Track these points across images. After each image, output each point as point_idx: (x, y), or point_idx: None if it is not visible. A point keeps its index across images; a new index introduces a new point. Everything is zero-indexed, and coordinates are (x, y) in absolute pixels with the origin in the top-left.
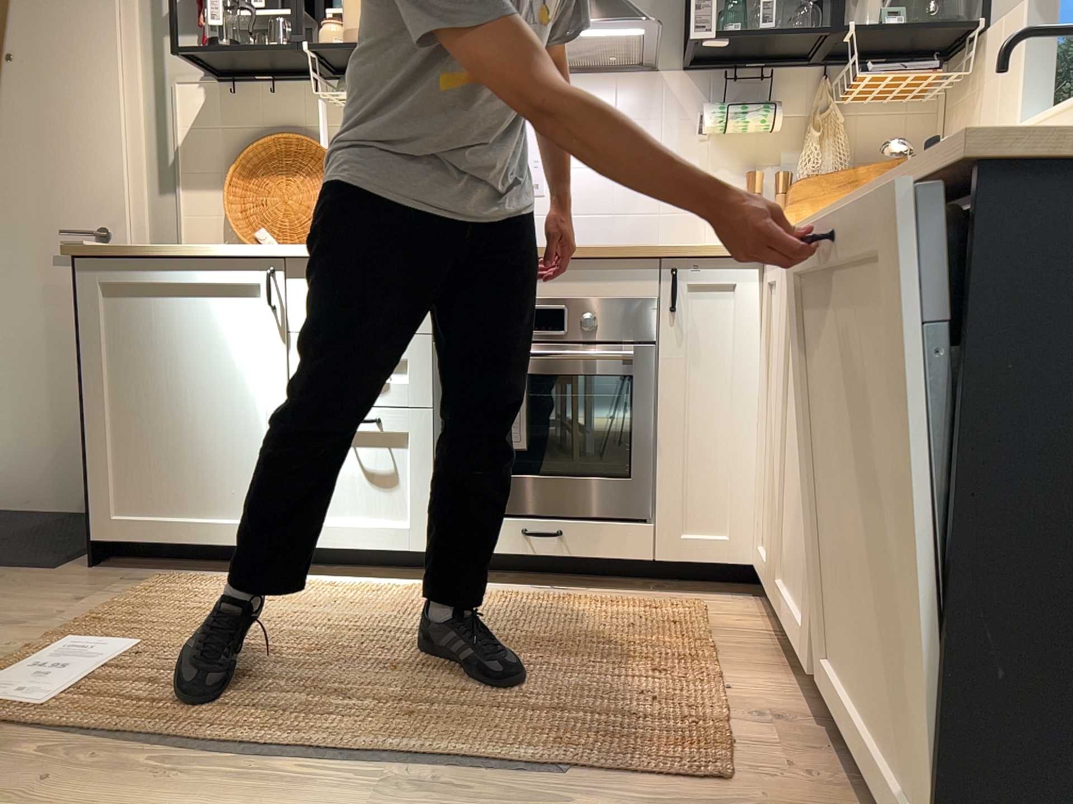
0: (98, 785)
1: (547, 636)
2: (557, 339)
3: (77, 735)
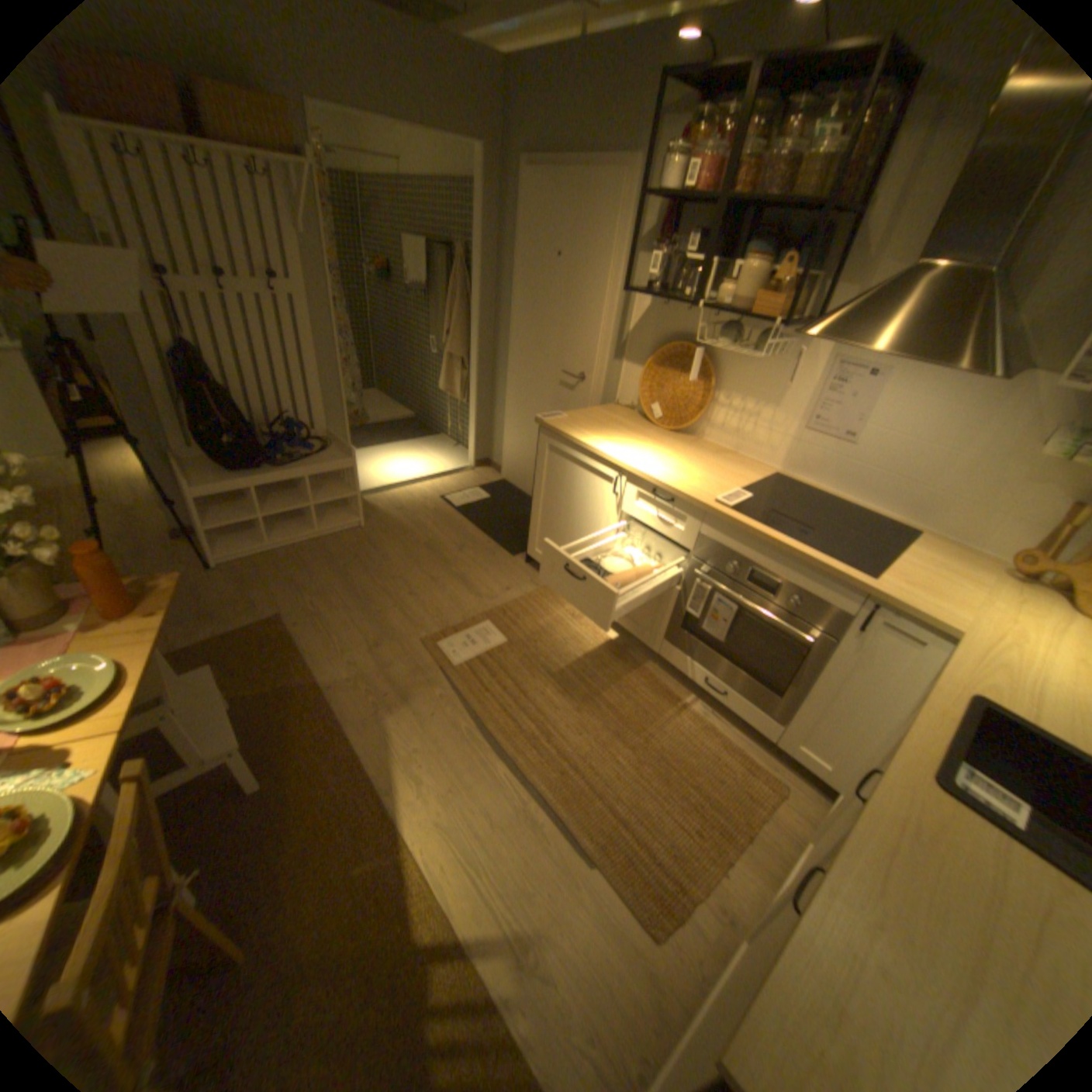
0: (447, 724)
1: (670, 753)
2: (770, 593)
3: (456, 689)
